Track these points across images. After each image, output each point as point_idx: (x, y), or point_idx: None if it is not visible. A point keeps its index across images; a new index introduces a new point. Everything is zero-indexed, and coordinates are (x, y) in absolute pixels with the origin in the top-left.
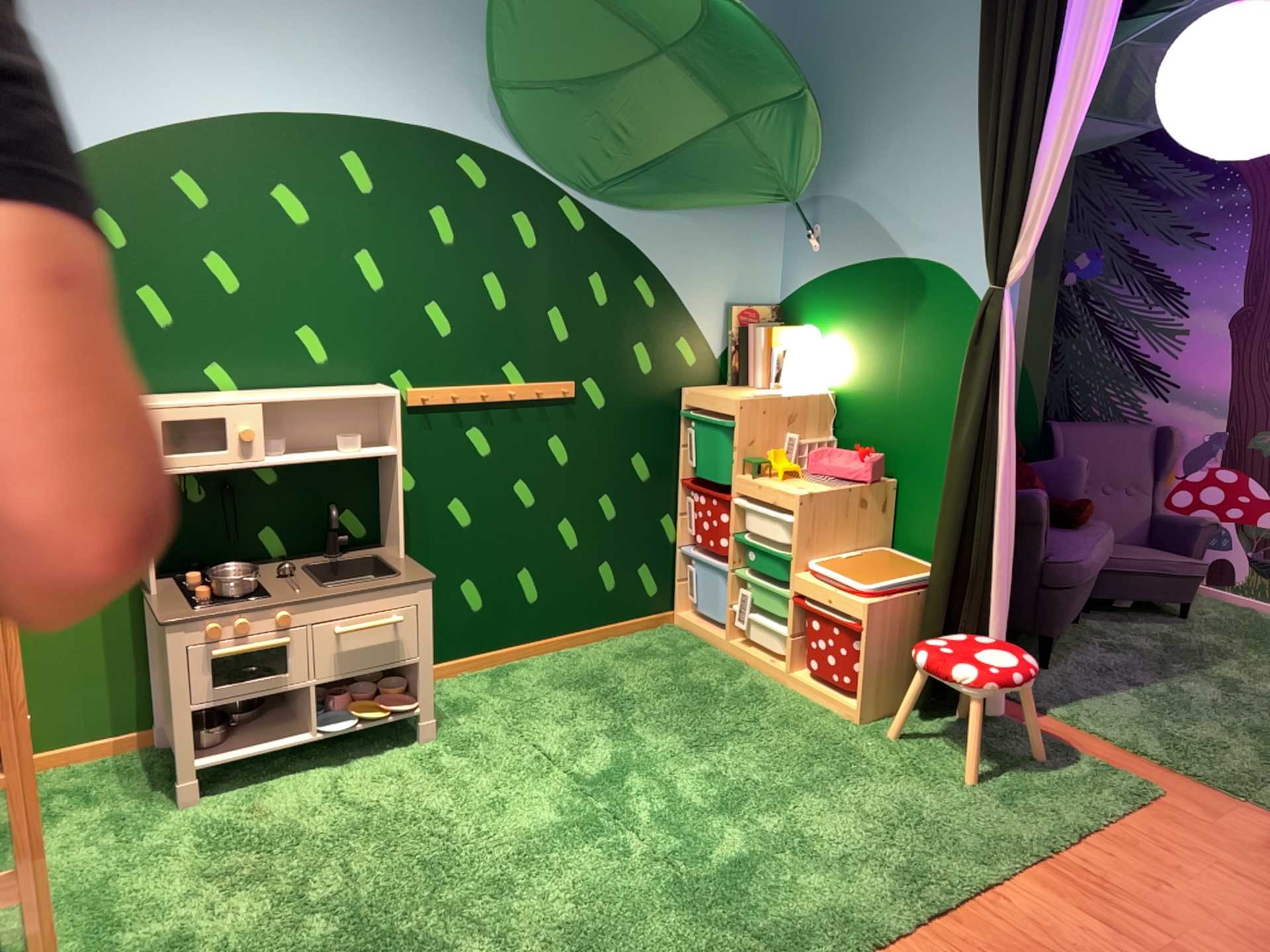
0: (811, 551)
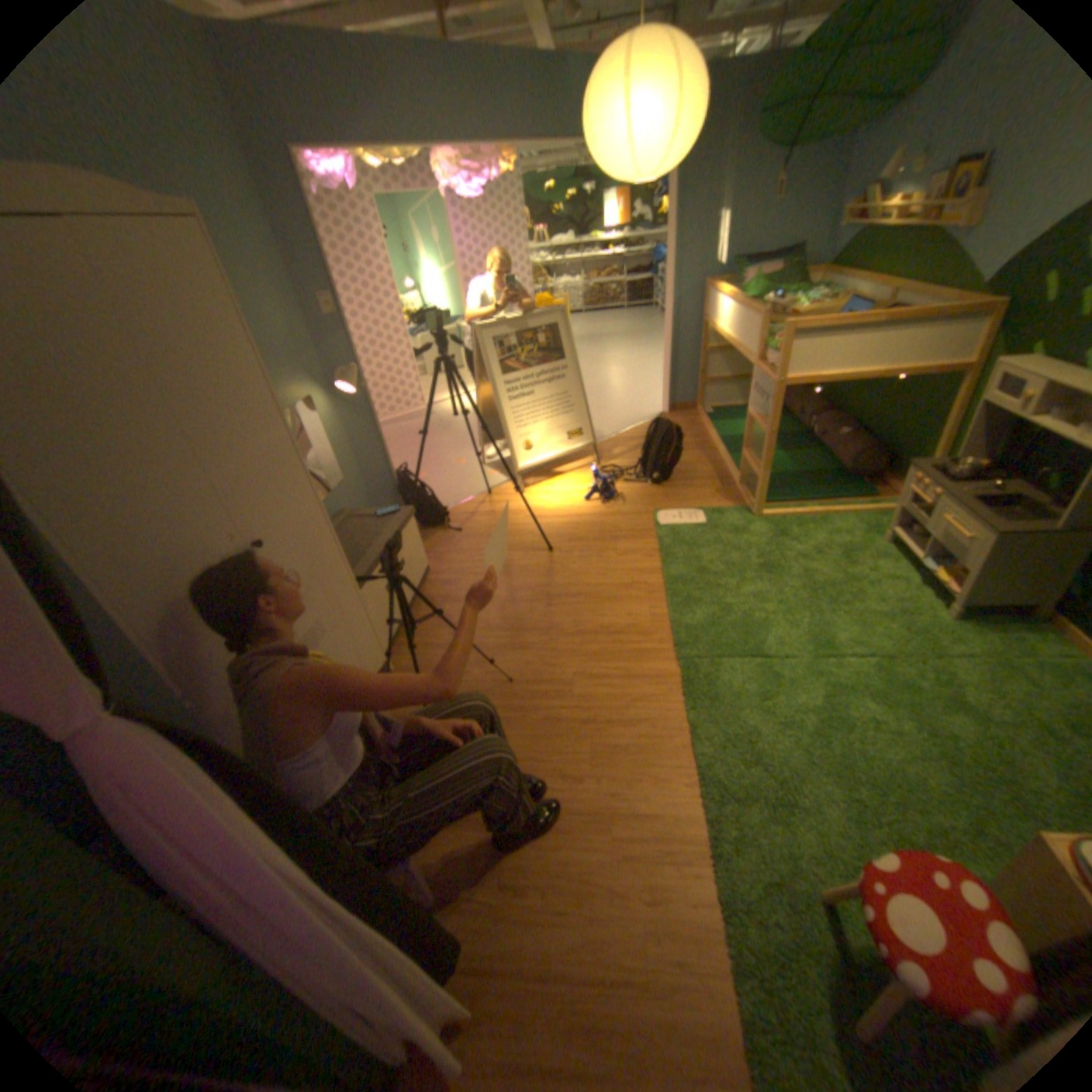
0: None
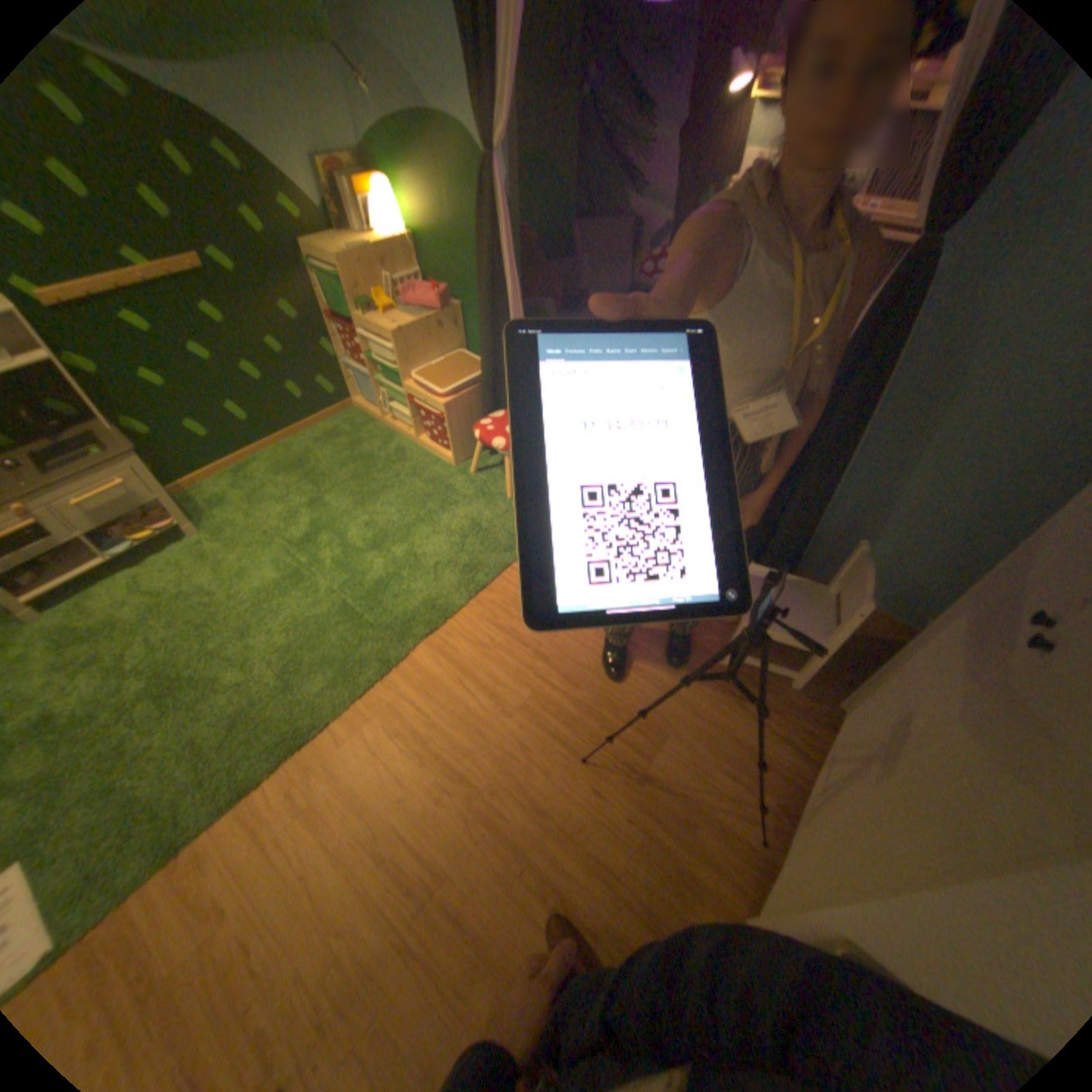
0: (409, 368)
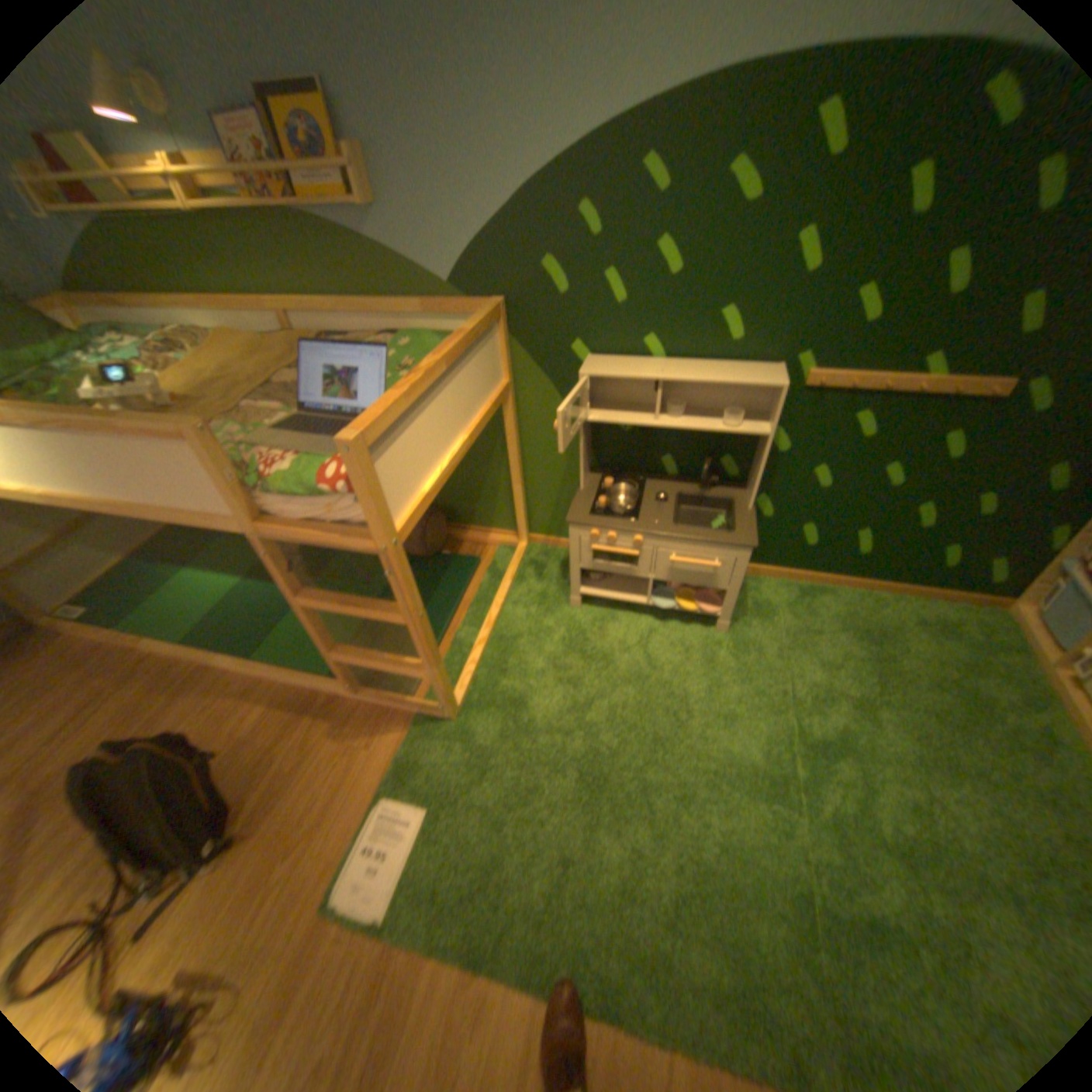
0: None
